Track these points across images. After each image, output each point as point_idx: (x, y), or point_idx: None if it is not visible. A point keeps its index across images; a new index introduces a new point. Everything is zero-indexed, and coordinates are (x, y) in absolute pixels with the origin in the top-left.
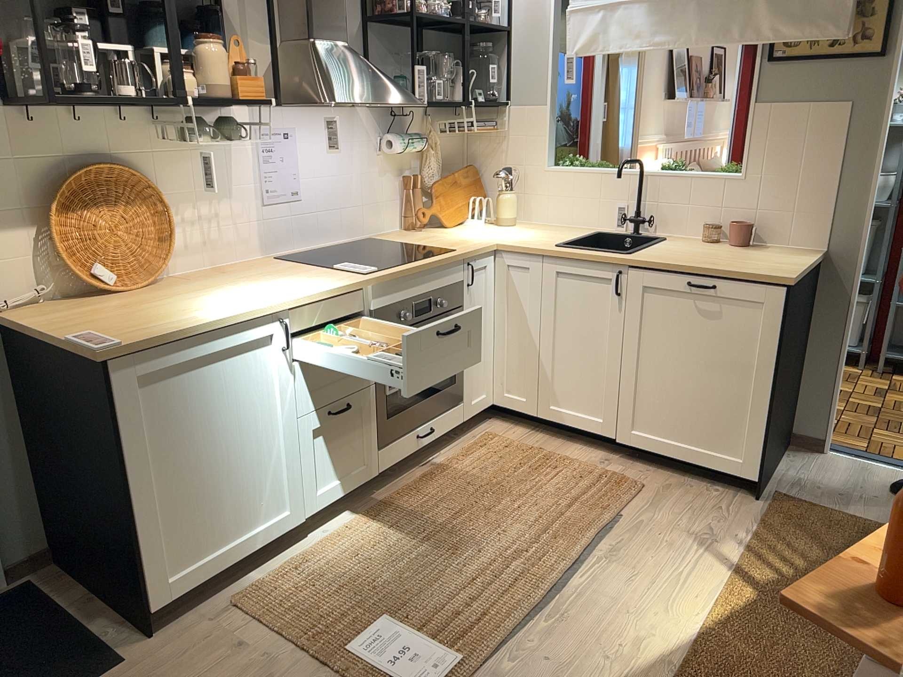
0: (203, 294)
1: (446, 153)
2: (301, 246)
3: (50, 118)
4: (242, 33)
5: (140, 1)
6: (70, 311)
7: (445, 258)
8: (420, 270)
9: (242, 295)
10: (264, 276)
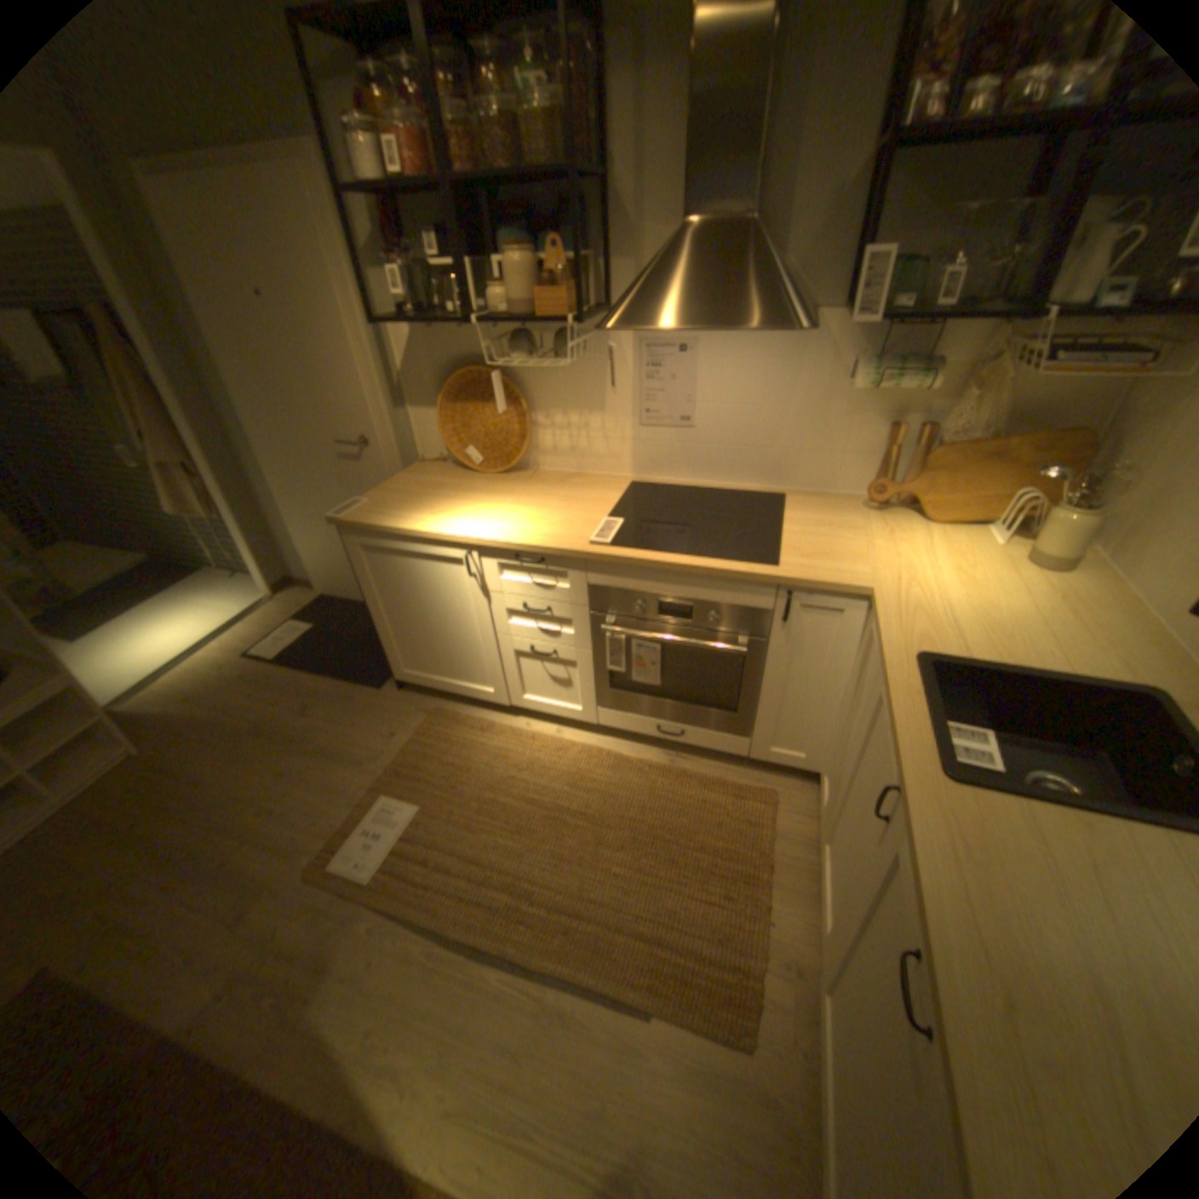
0: (486, 497)
1: (1045, 394)
2: (684, 477)
3: (444, 322)
4: (633, 213)
5: (514, 196)
6: (426, 475)
7: (722, 570)
8: (669, 569)
9: (483, 513)
10: (559, 499)
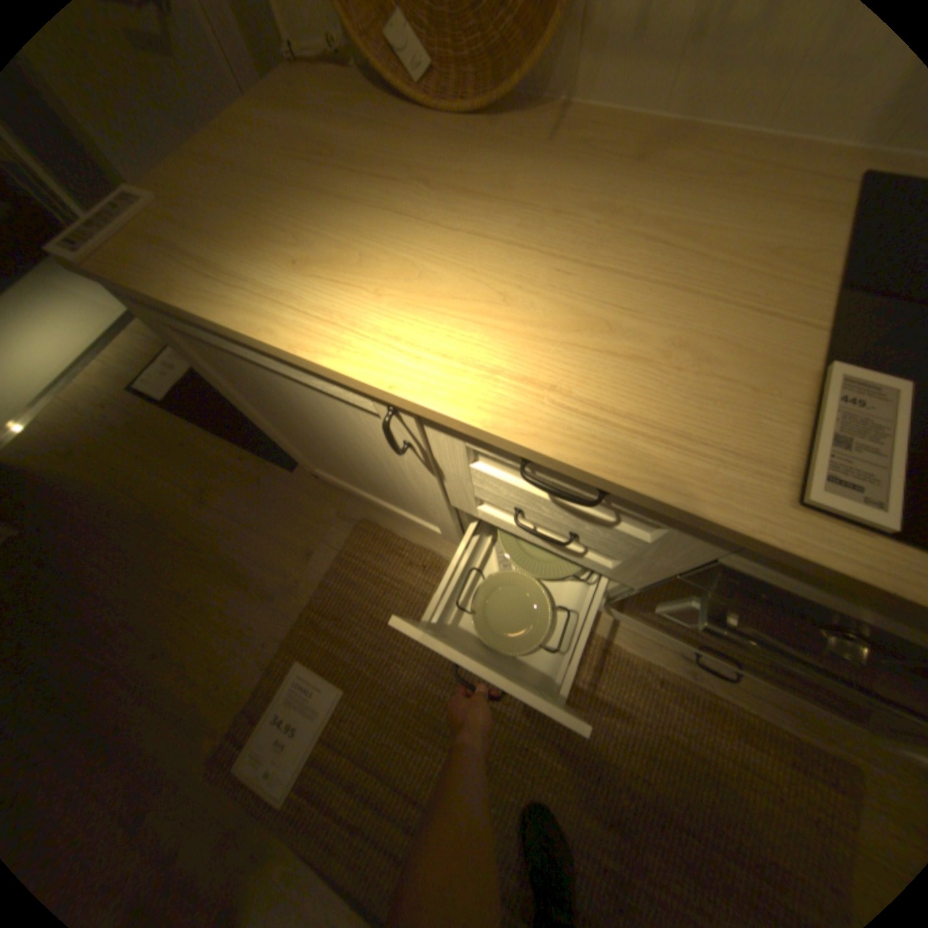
0: (443, 203)
1: None
2: None
3: None
4: None
5: None
6: (300, 106)
7: None
8: None
9: (435, 273)
10: (654, 231)
